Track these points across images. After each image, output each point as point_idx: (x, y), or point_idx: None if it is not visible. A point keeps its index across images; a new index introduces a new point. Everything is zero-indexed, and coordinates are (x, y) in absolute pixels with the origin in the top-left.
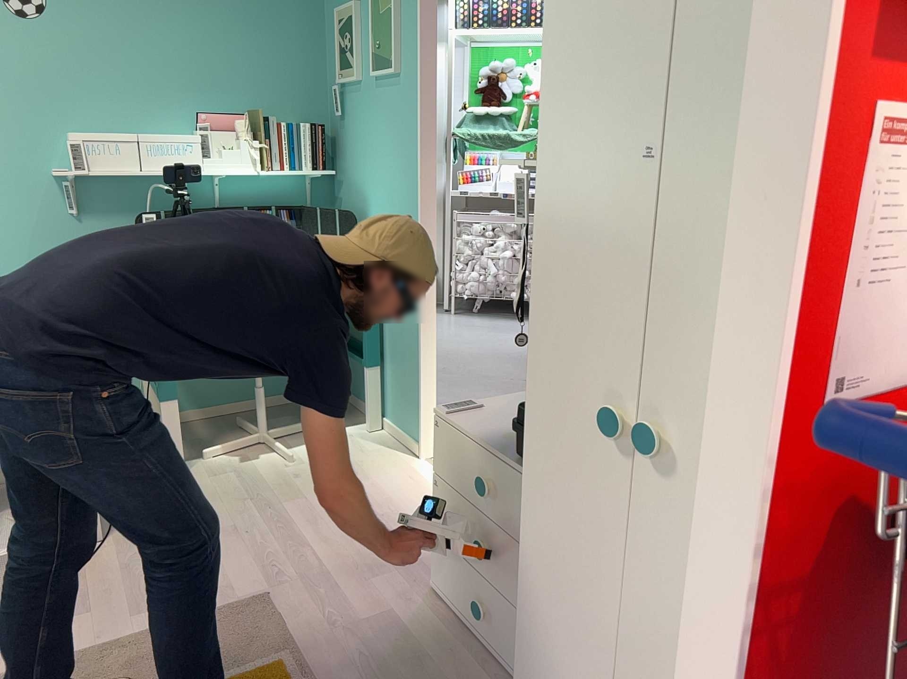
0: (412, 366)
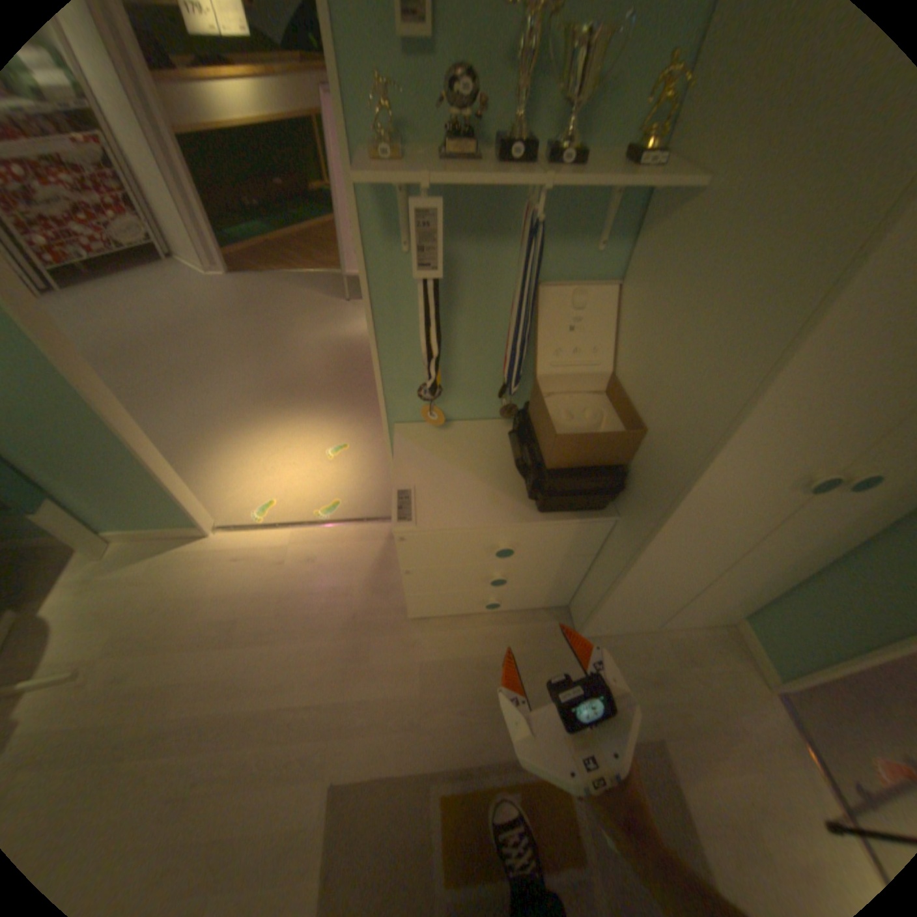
0: (125, 473)
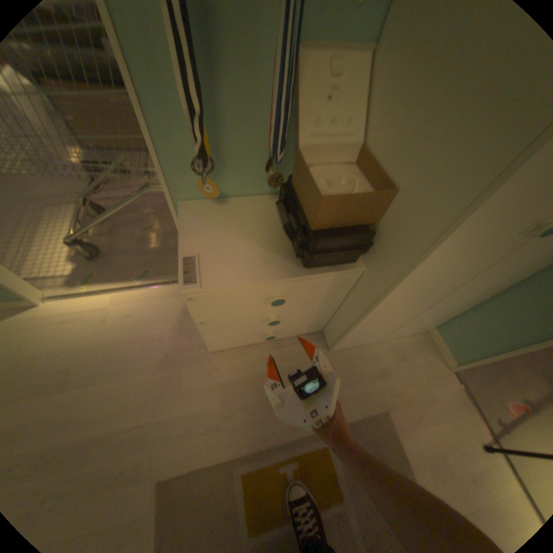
0: None
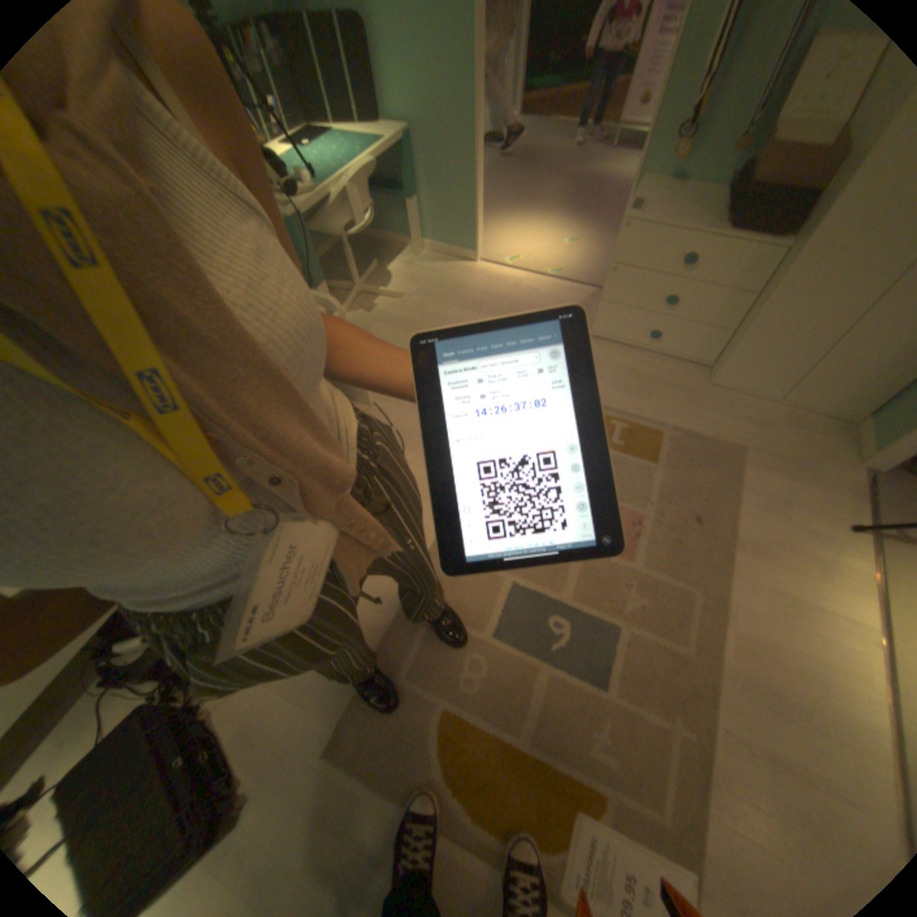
0: (461, 186)
